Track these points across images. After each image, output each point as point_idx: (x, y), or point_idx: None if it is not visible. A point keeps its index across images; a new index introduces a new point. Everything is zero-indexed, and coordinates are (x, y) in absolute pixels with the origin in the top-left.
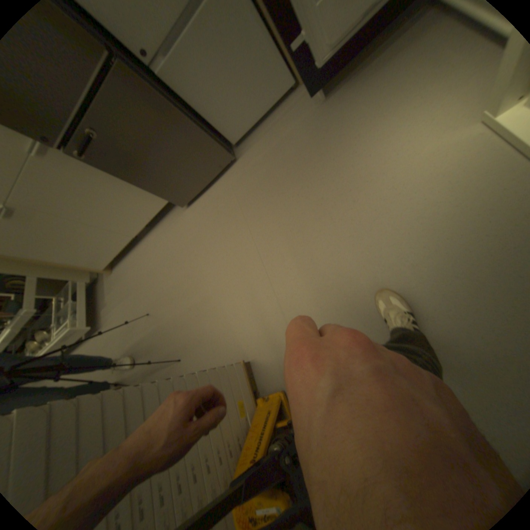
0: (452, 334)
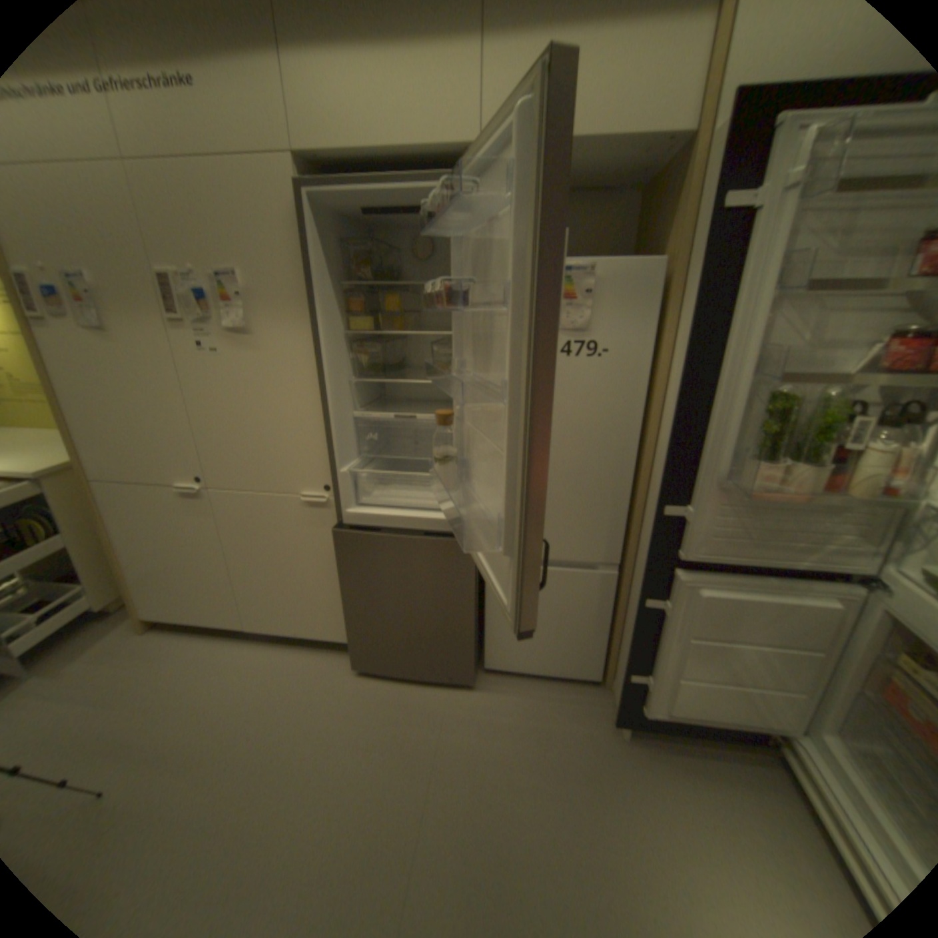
0: None
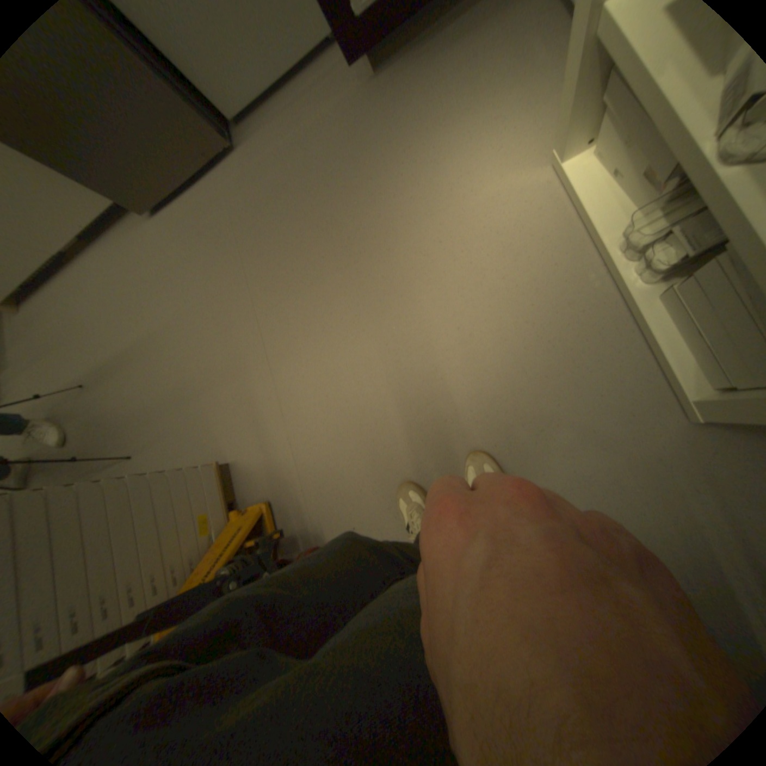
0: (467, 439)
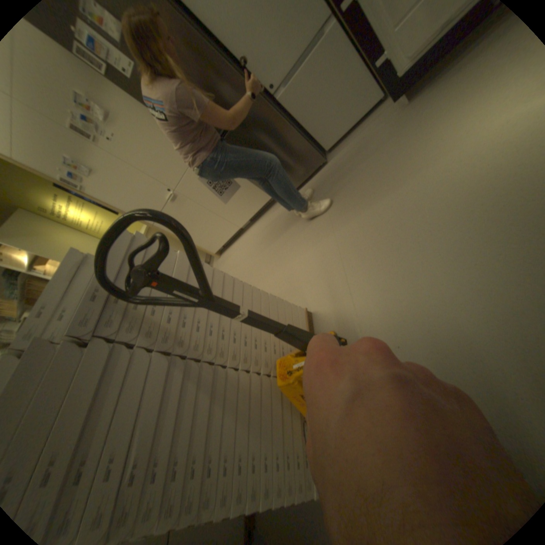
0: (500, 274)
